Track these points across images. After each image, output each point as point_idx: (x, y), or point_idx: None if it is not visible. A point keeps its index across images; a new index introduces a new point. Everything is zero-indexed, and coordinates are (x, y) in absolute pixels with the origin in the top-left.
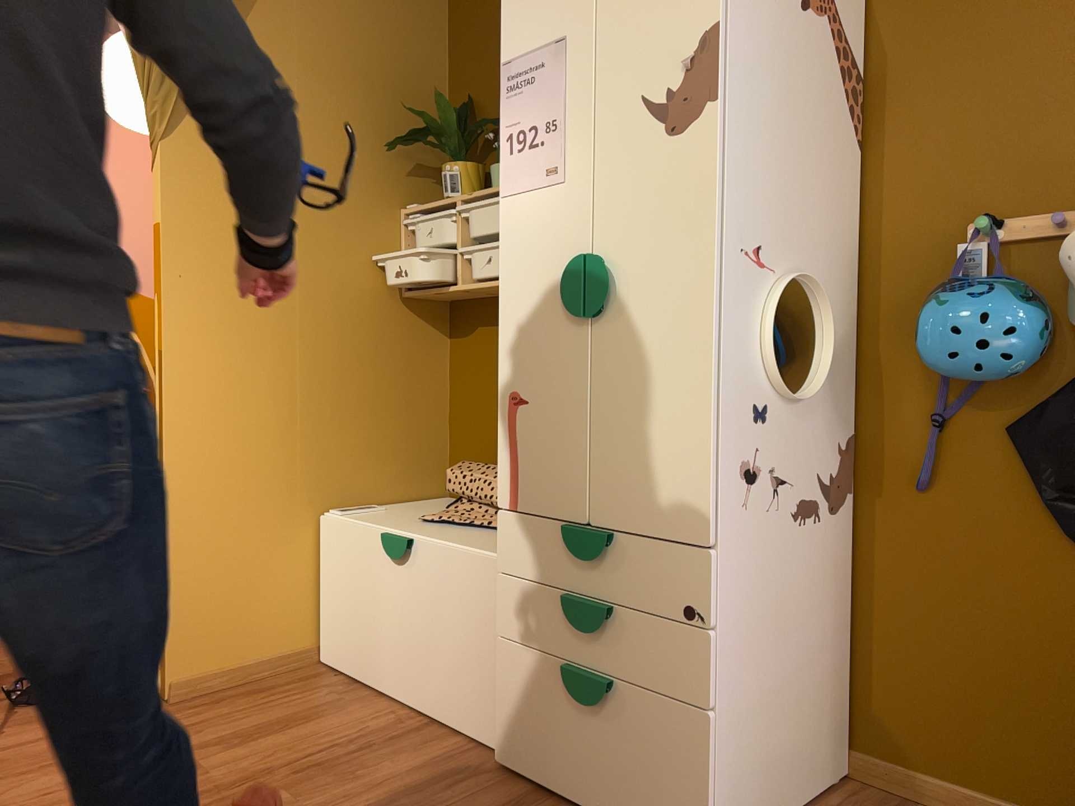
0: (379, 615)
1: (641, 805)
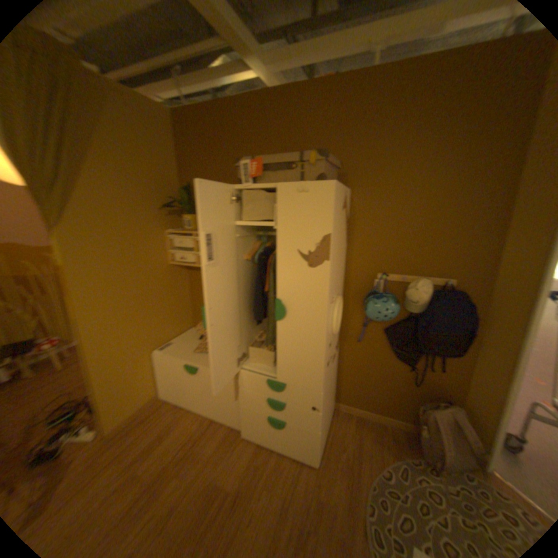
0: (184, 389)
1: (295, 452)
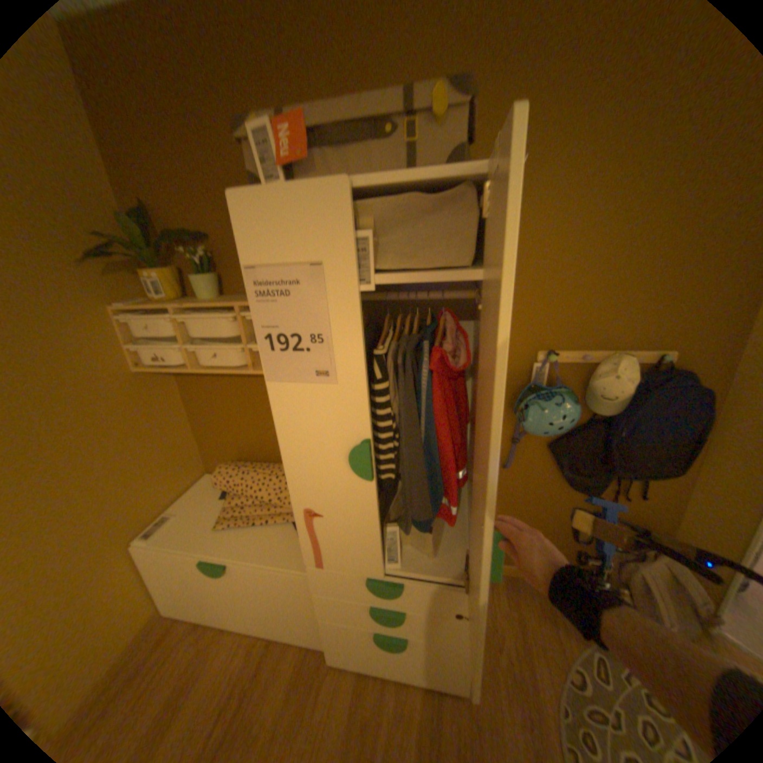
0: (209, 598)
1: (428, 678)
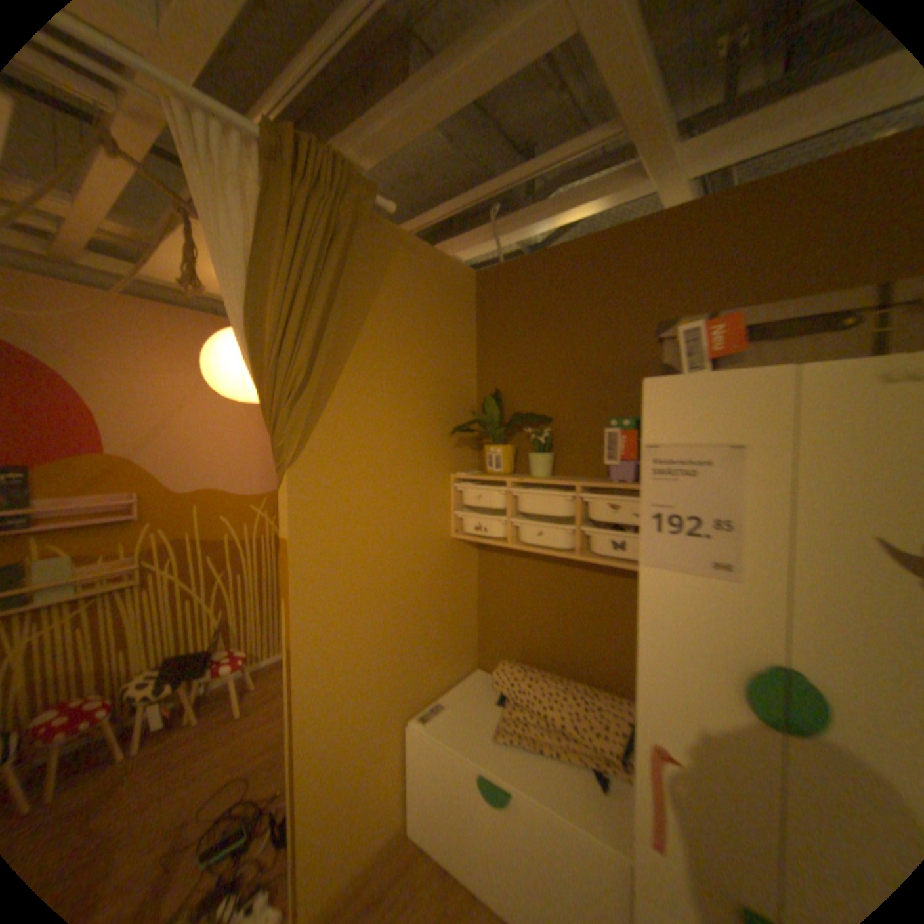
0: (473, 834)
1: None
